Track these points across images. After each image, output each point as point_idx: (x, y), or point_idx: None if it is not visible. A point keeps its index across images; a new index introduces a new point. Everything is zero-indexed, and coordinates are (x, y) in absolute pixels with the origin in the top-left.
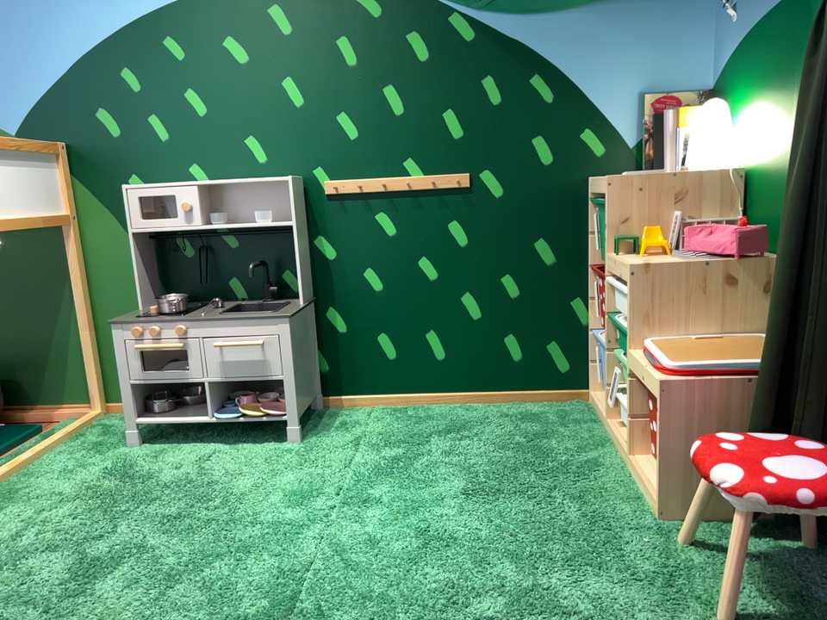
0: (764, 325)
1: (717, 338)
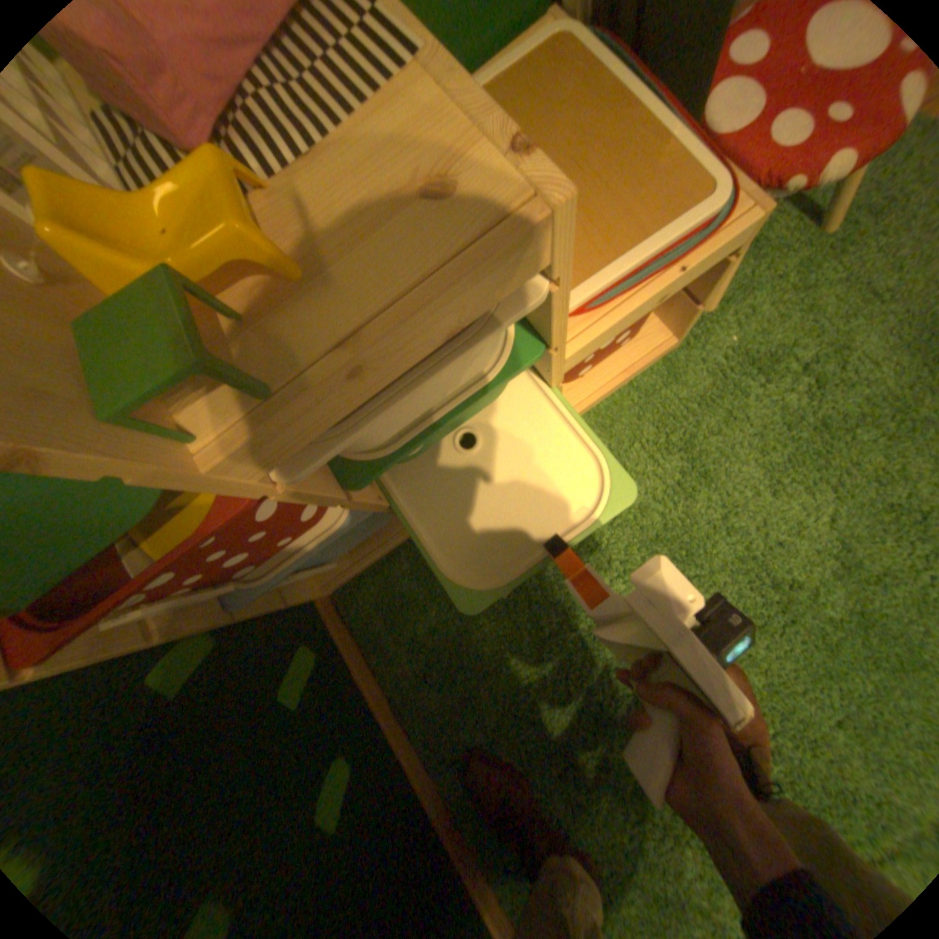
0: None
1: None
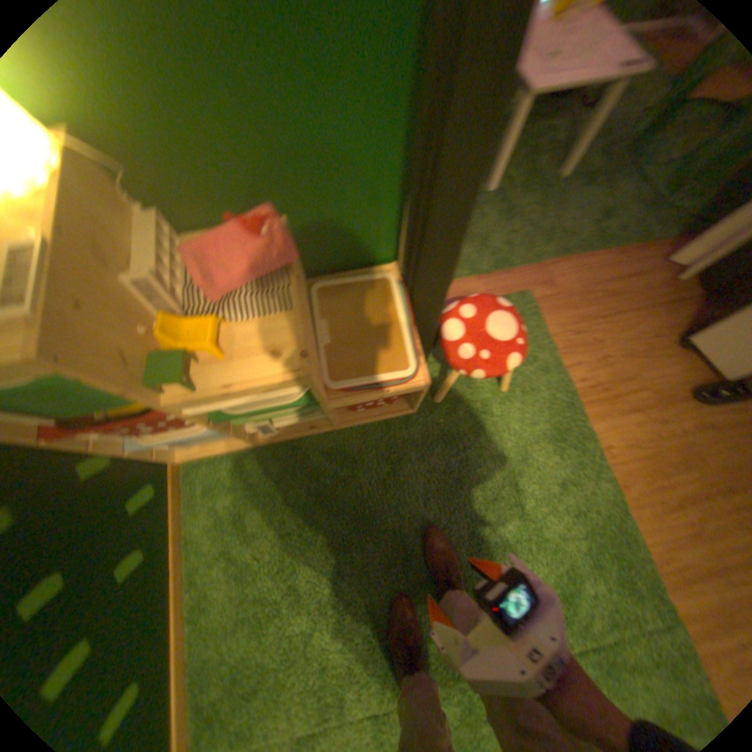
0: (306, 279)
1: (327, 323)
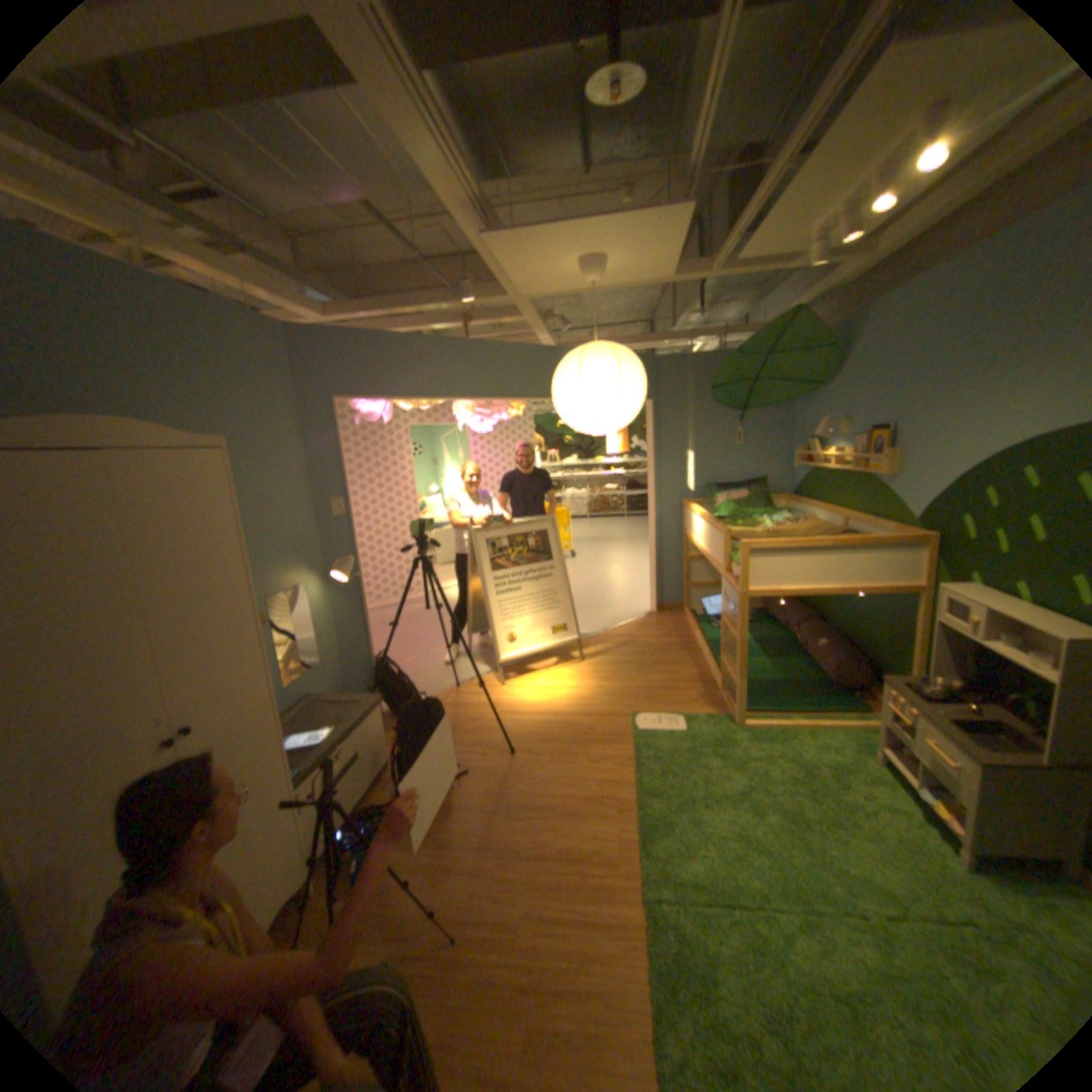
0: None
1: None
